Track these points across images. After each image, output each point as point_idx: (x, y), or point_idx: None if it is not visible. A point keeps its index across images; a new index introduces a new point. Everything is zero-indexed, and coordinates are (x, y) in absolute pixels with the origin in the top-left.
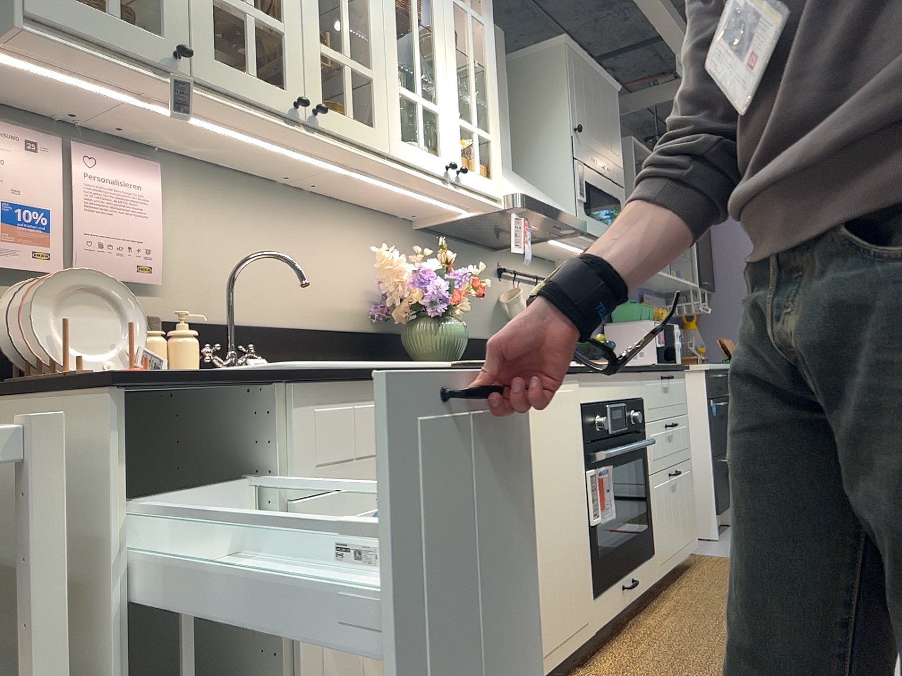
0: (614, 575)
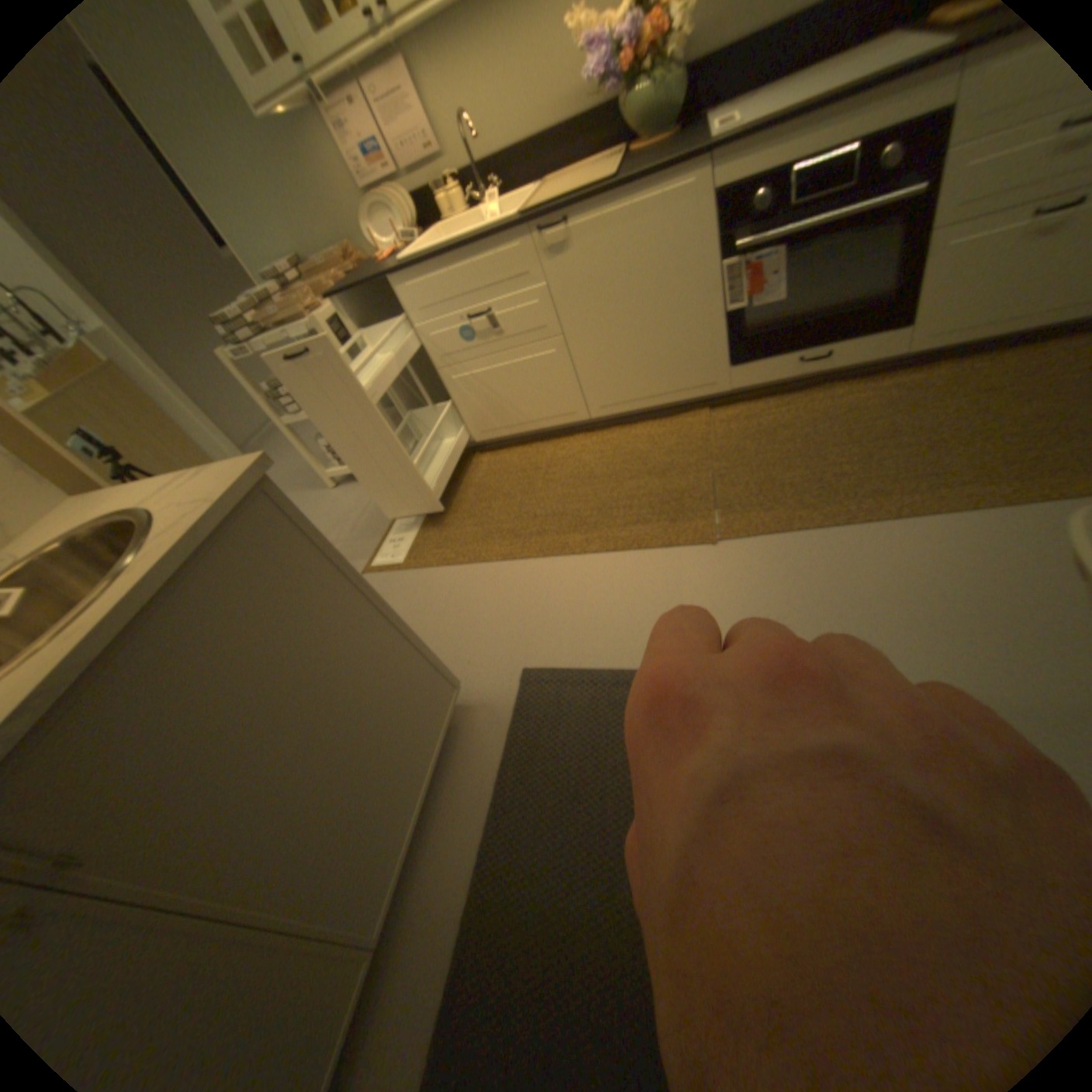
0: (781, 346)
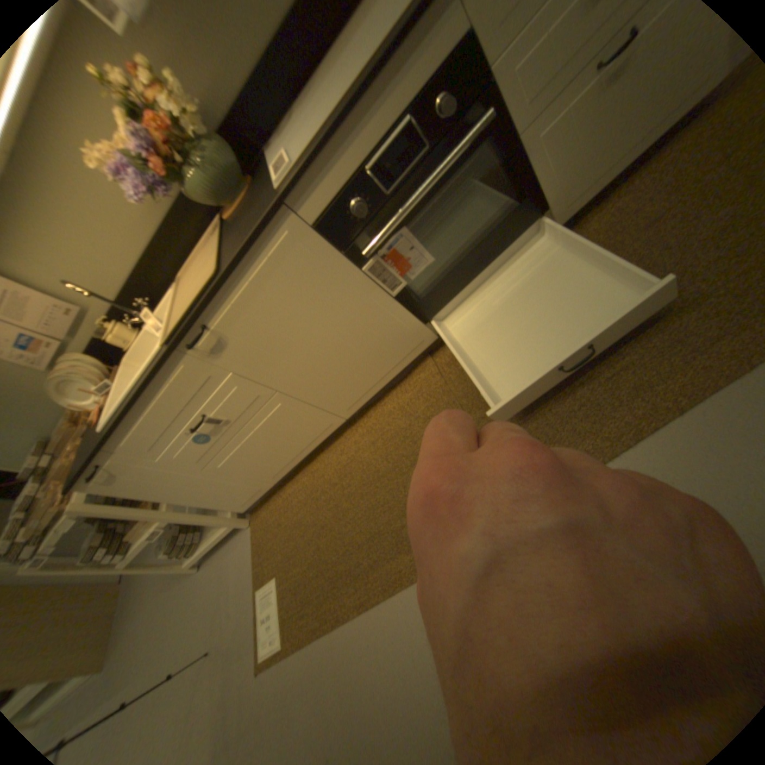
0: (455, 290)
